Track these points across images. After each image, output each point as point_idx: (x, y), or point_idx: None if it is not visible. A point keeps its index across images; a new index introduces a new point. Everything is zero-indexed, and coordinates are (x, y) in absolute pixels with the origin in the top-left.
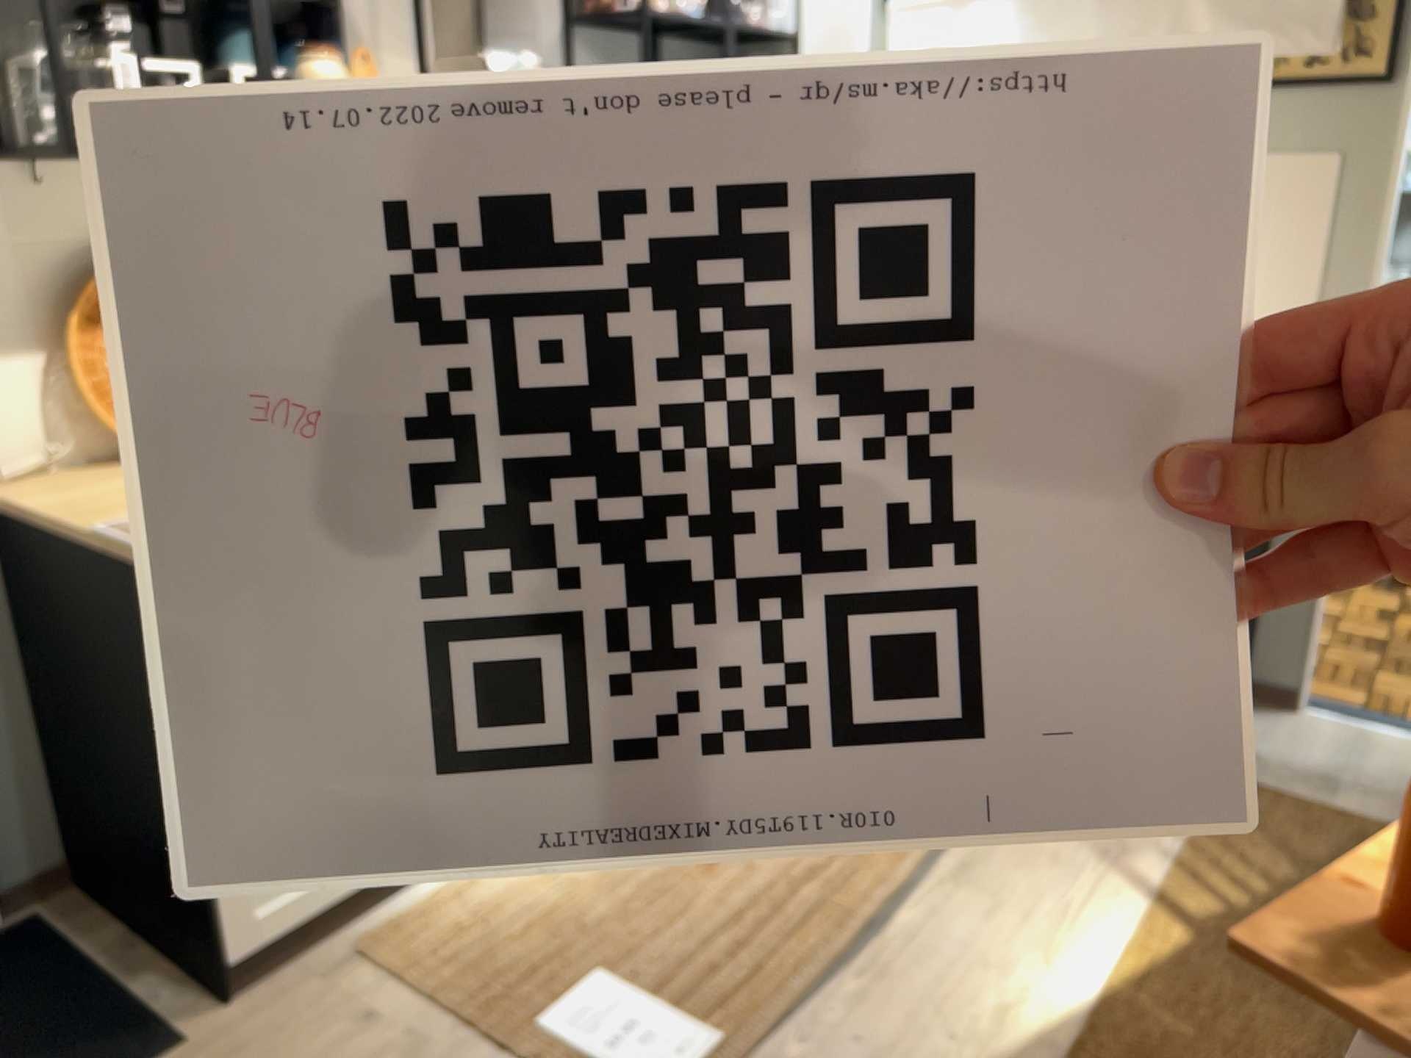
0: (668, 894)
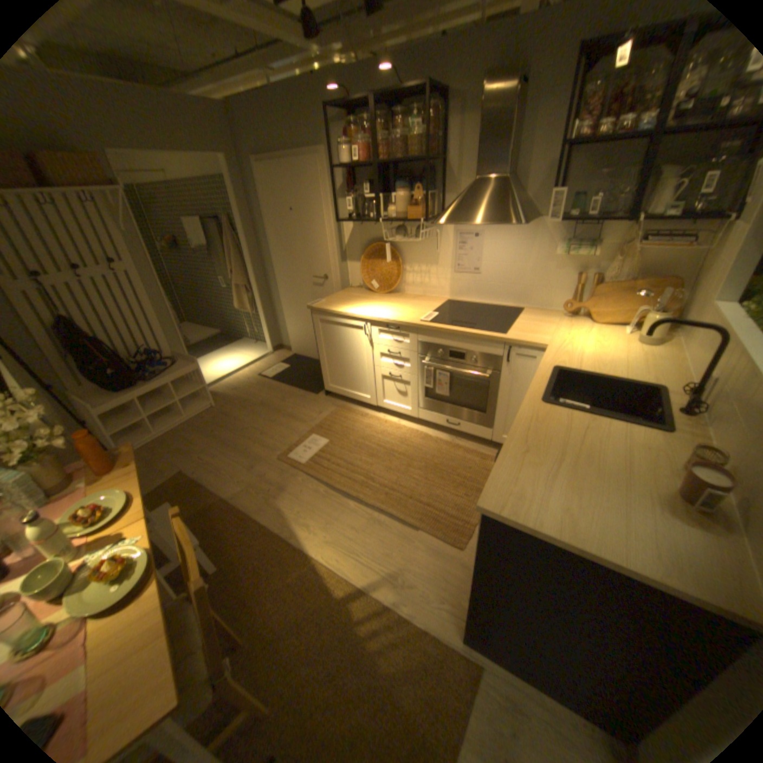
0: (360, 448)
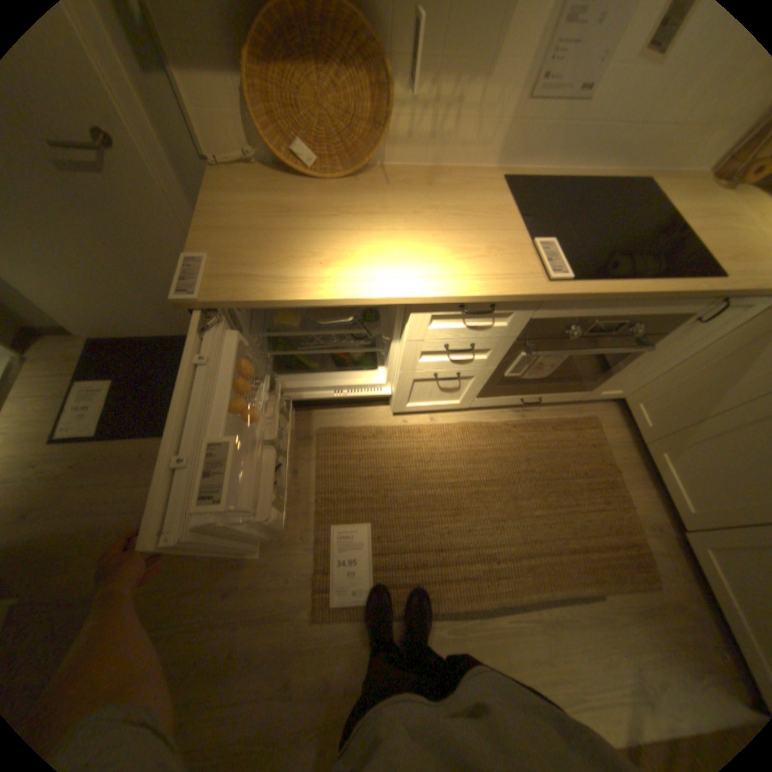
0: (427, 509)
